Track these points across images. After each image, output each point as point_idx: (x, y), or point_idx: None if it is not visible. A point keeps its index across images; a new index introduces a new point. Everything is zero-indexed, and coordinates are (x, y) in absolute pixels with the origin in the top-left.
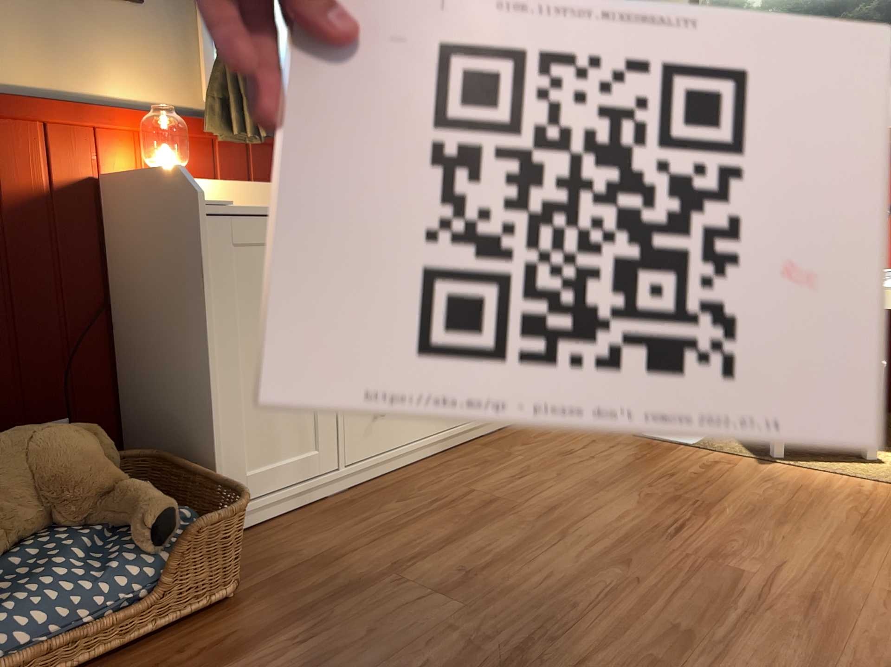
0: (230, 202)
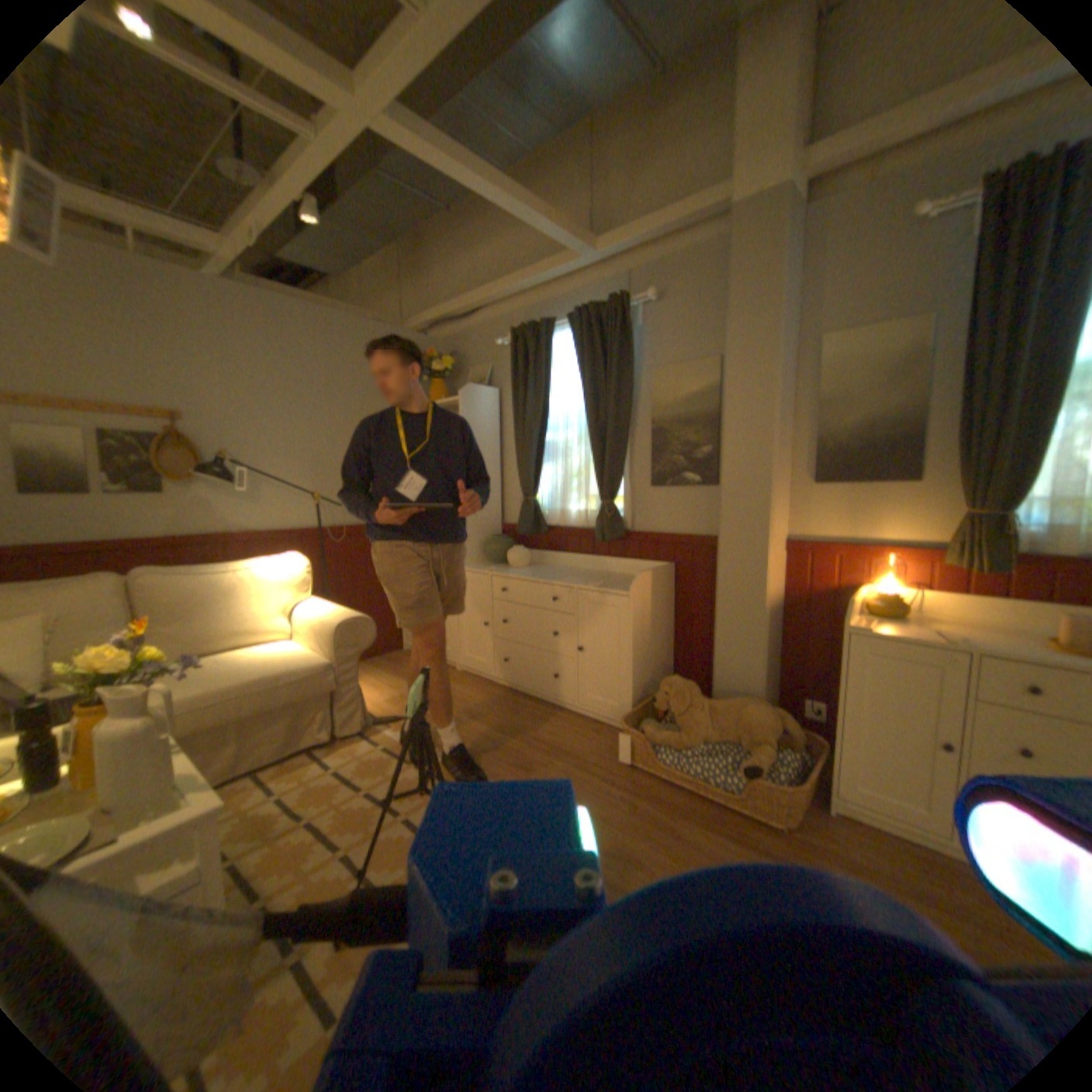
0: (873, 629)
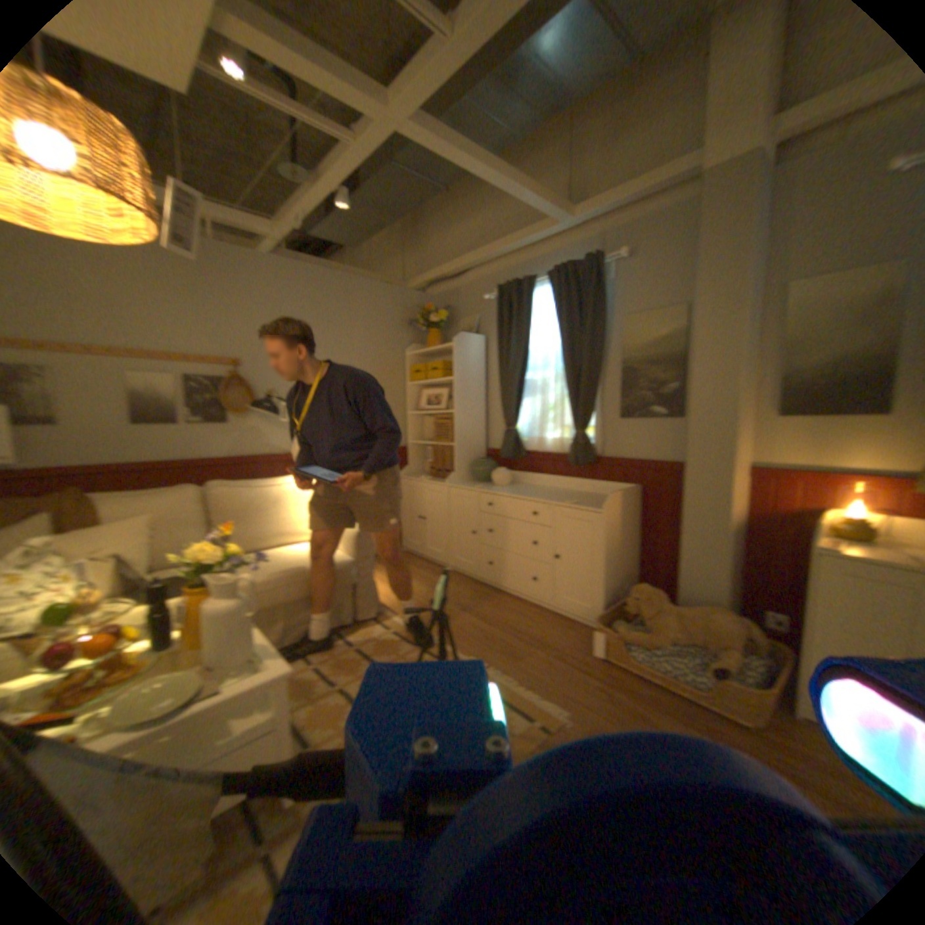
0: (844, 550)
